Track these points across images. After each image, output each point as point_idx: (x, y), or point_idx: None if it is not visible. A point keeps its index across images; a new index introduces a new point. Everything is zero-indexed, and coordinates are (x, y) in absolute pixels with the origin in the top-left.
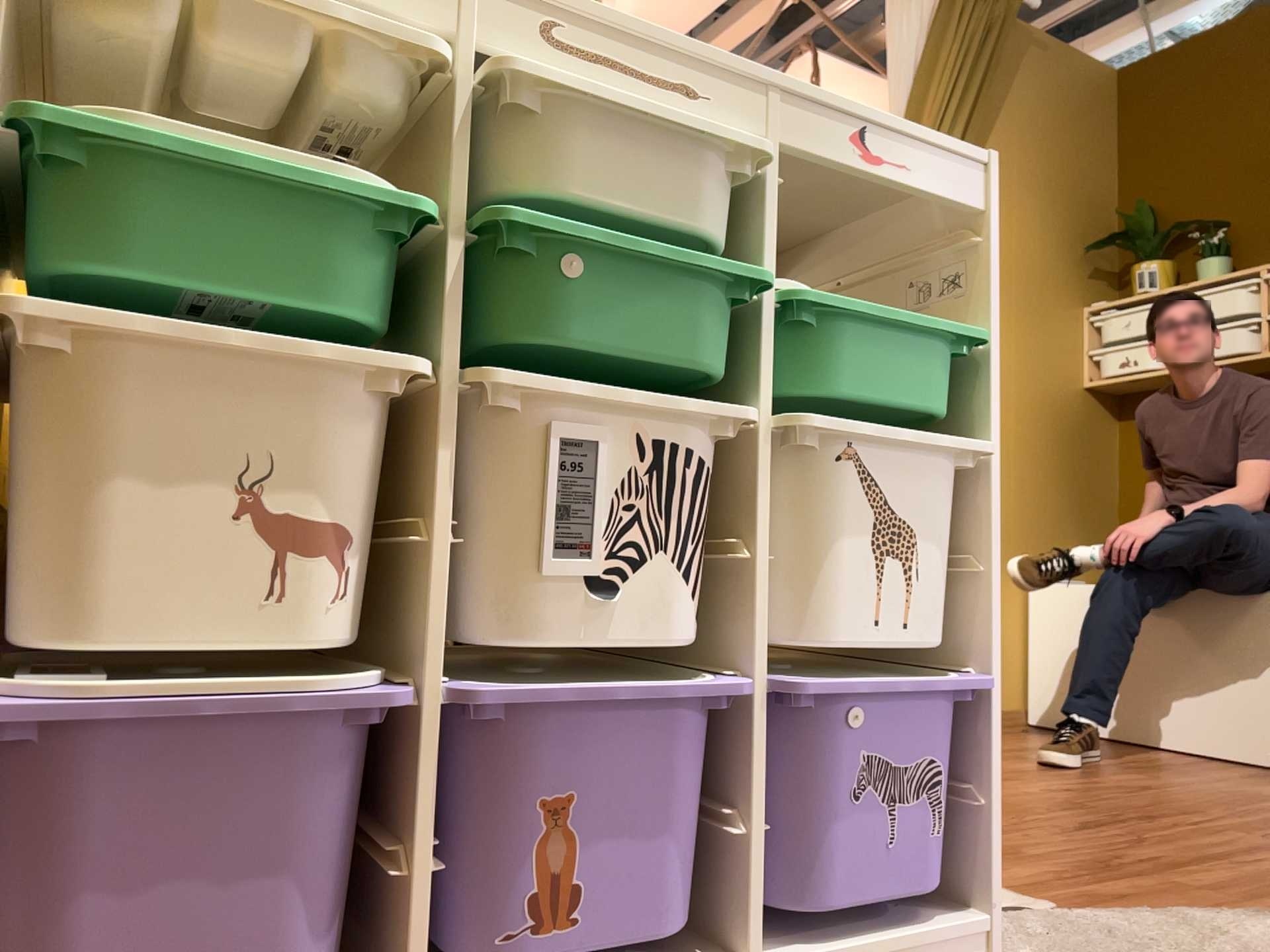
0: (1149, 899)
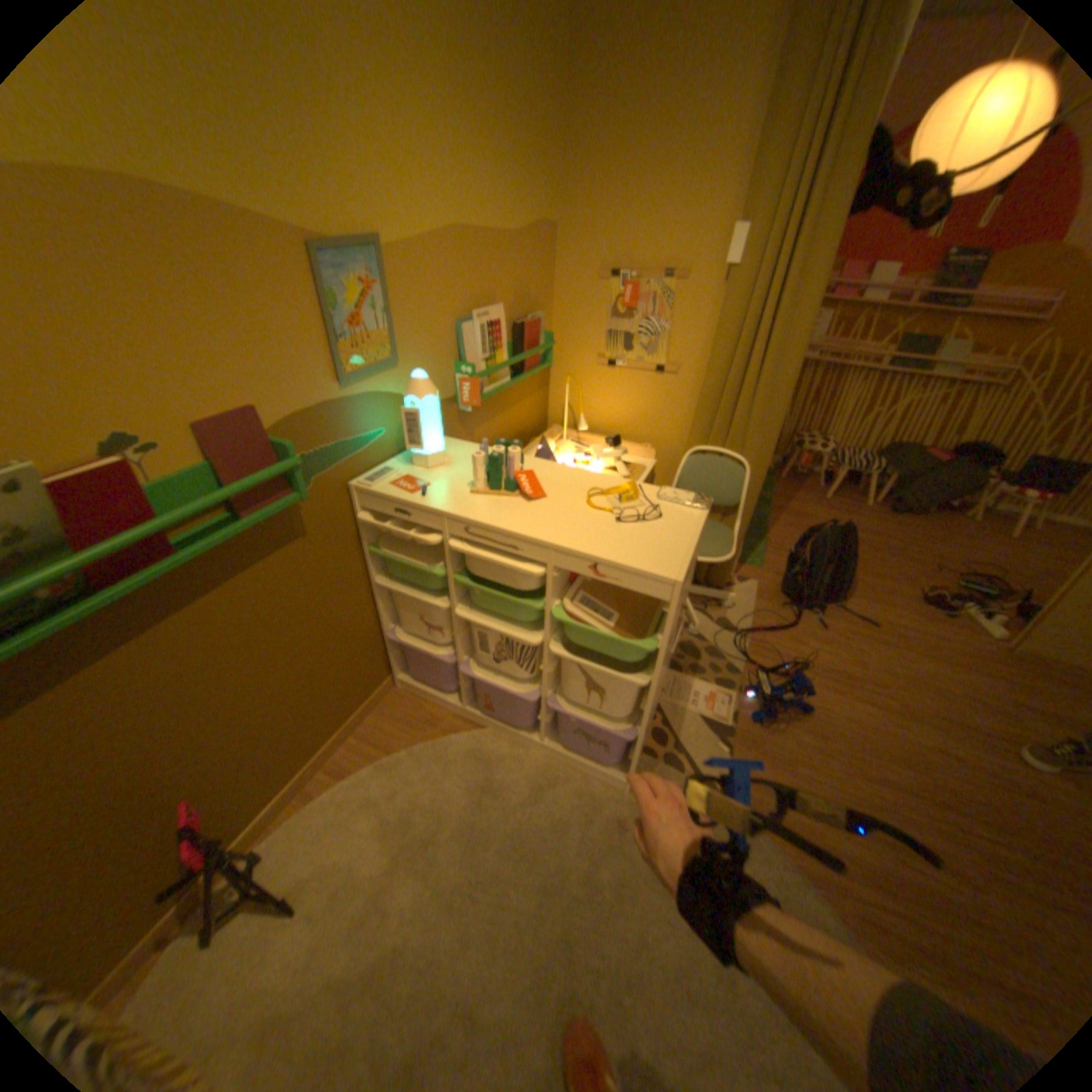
0: None
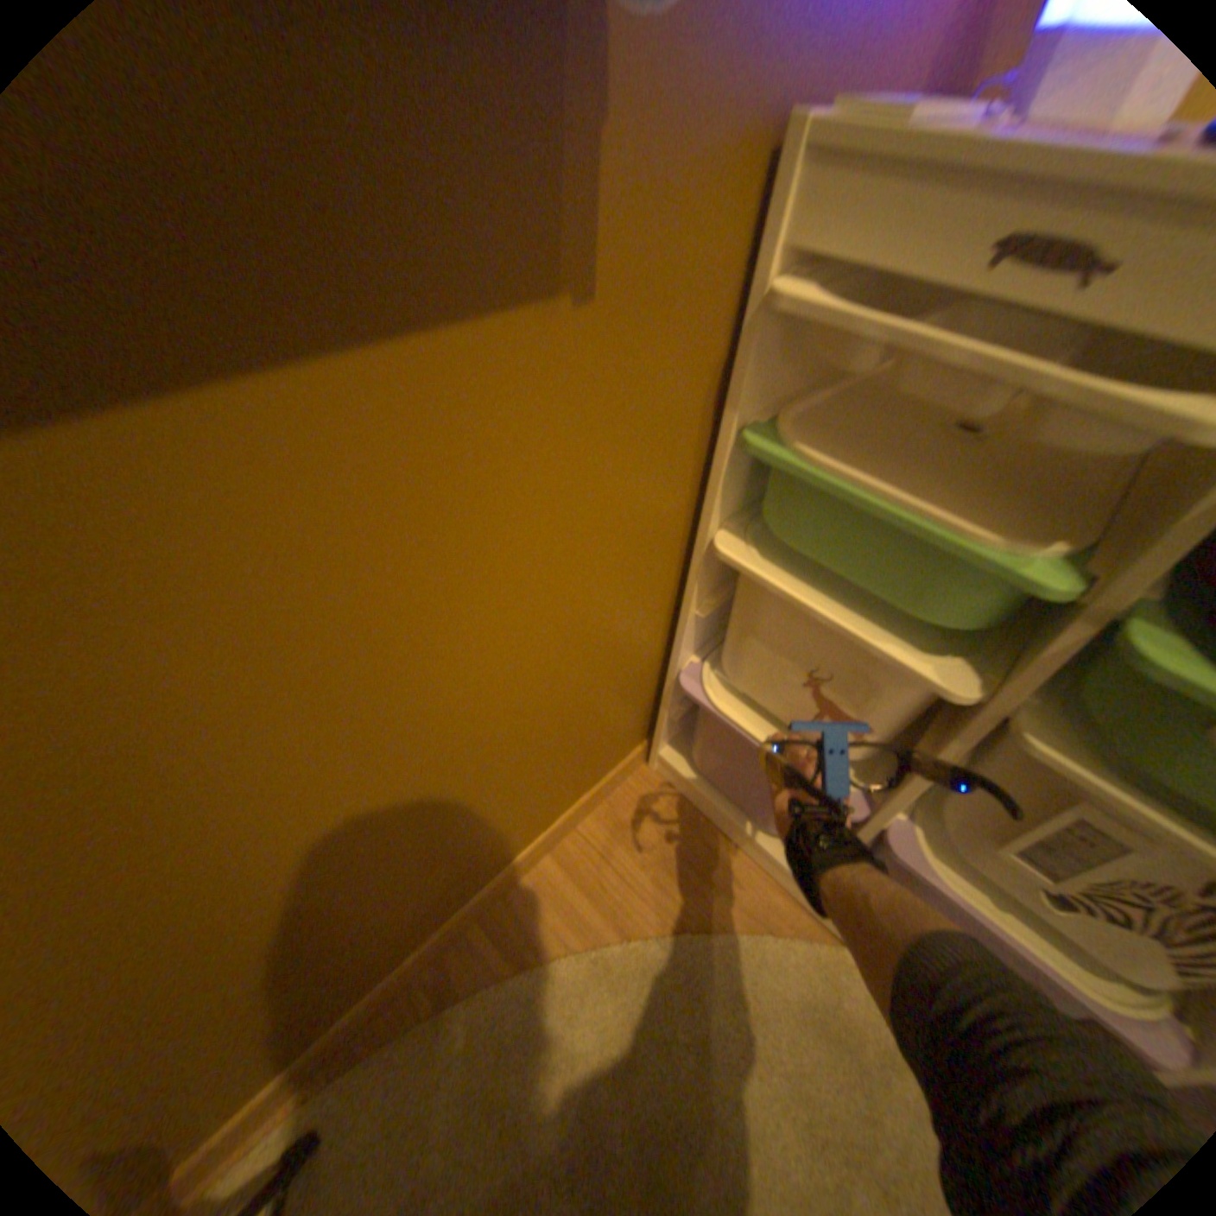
0: None
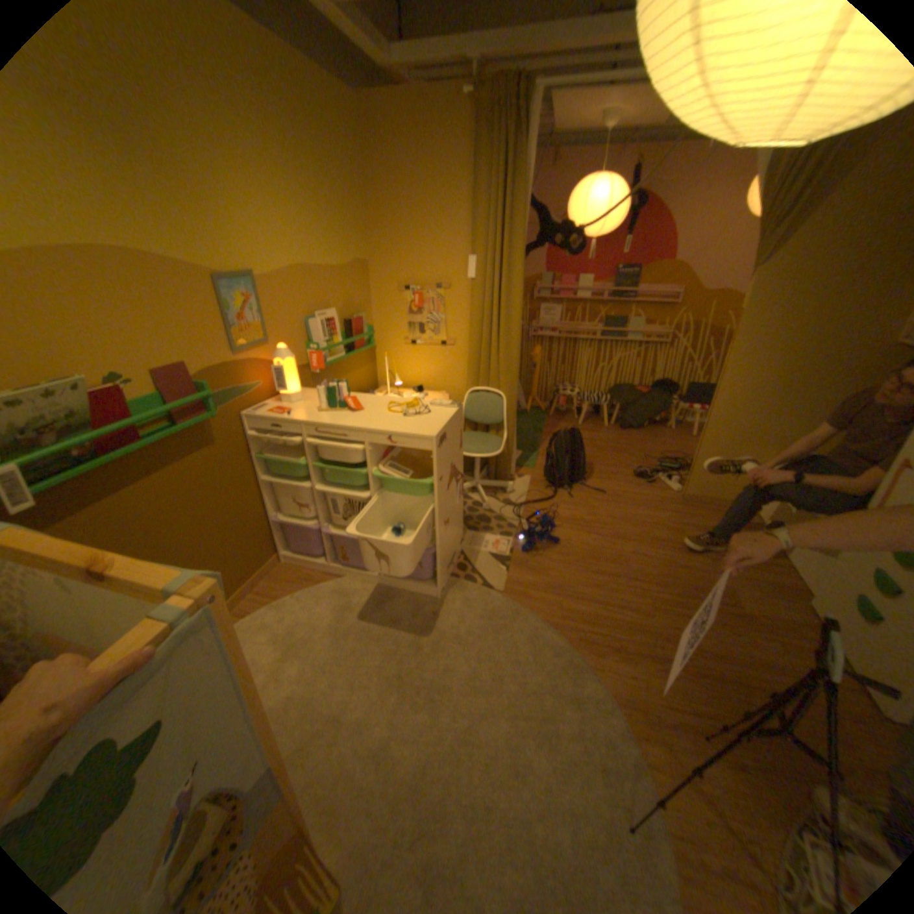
0: (530, 605)
